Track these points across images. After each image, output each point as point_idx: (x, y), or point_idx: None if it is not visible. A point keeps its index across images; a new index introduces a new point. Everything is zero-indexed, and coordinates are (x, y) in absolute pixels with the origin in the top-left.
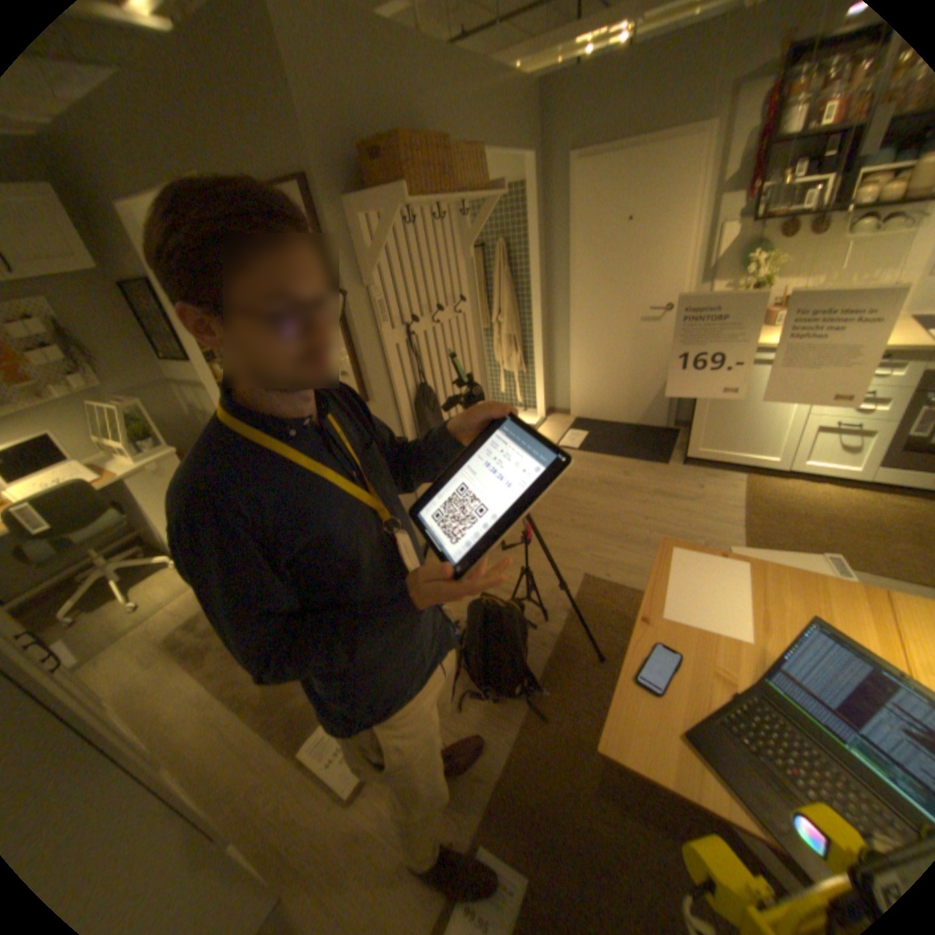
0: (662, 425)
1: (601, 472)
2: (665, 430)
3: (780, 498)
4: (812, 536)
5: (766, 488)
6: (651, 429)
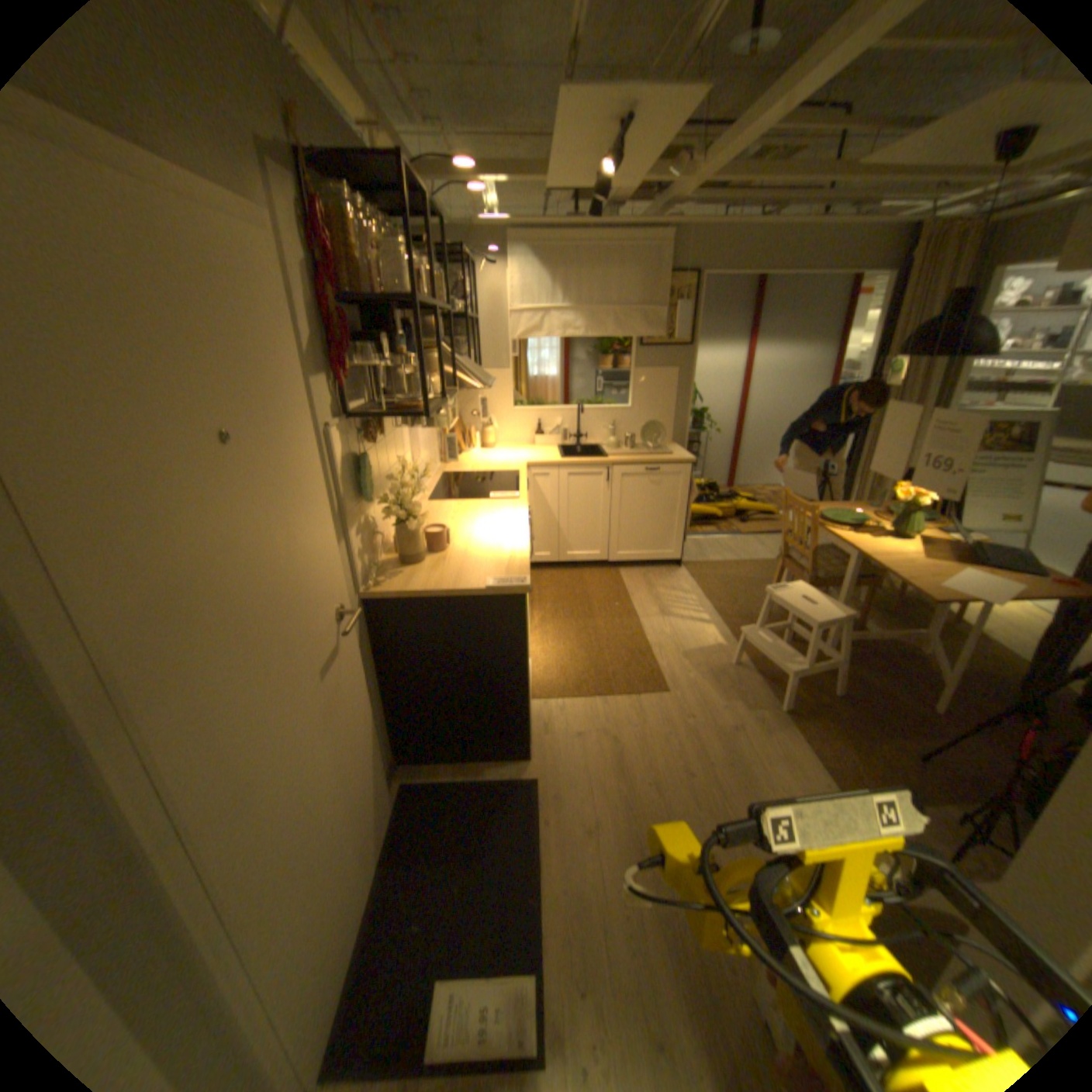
0: (386, 813)
1: (606, 881)
2: (402, 808)
3: (567, 675)
4: (619, 658)
5: (553, 684)
6: (398, 835)
